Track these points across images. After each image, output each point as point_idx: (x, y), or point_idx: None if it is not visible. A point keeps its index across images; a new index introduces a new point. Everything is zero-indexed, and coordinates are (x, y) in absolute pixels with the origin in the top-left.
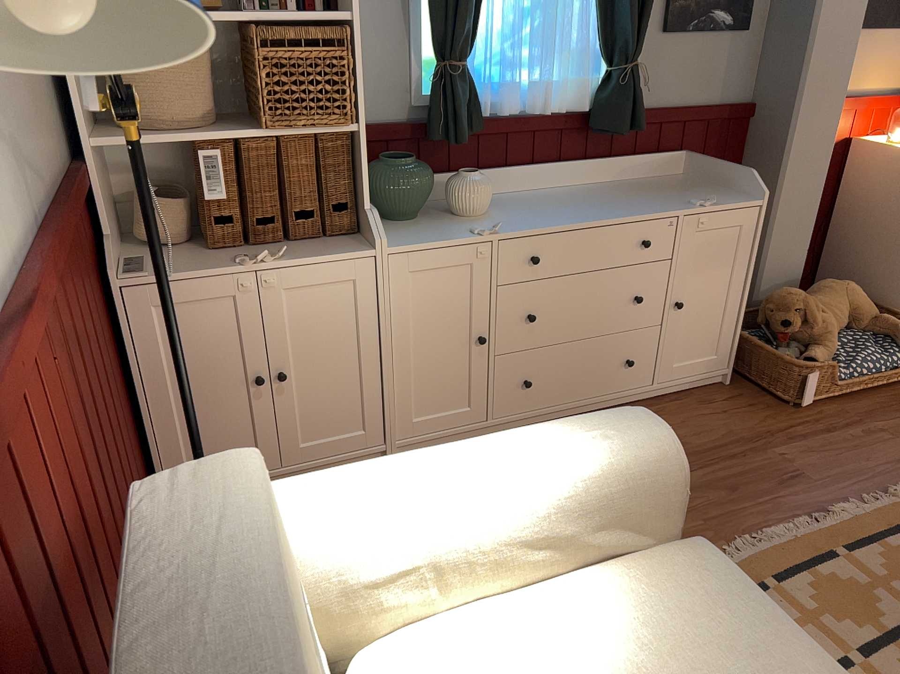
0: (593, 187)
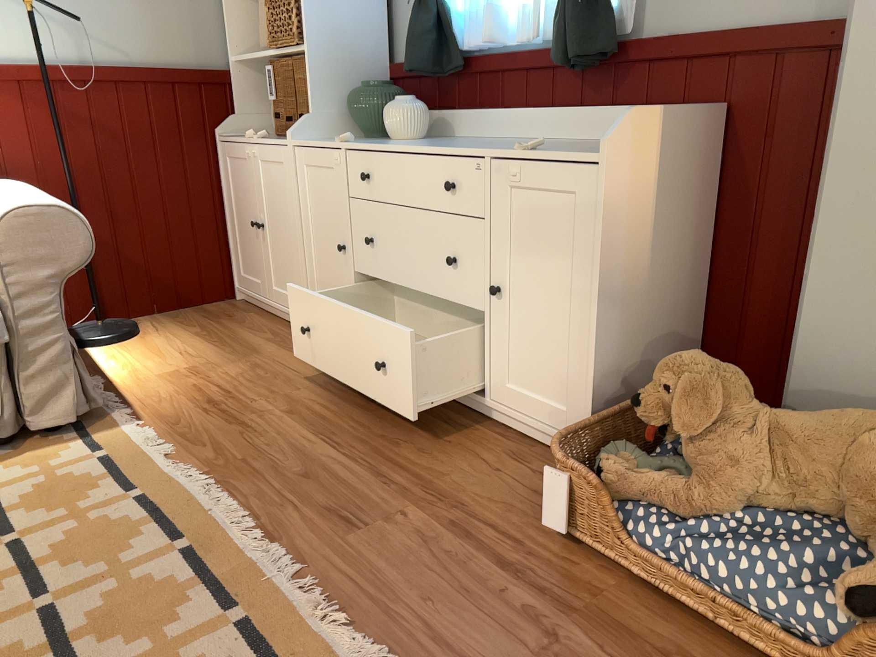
0: (555, 142)
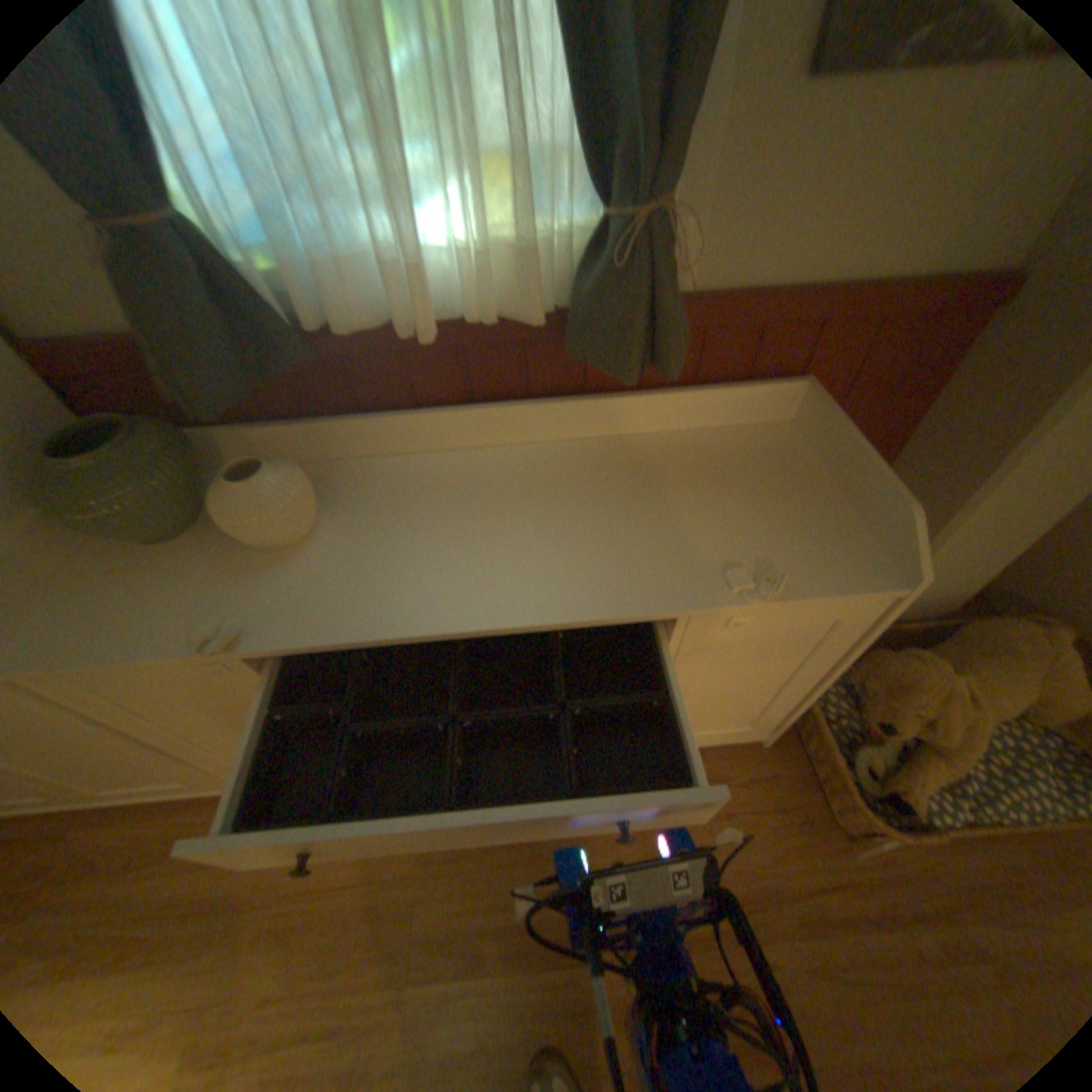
0: (583, 454)
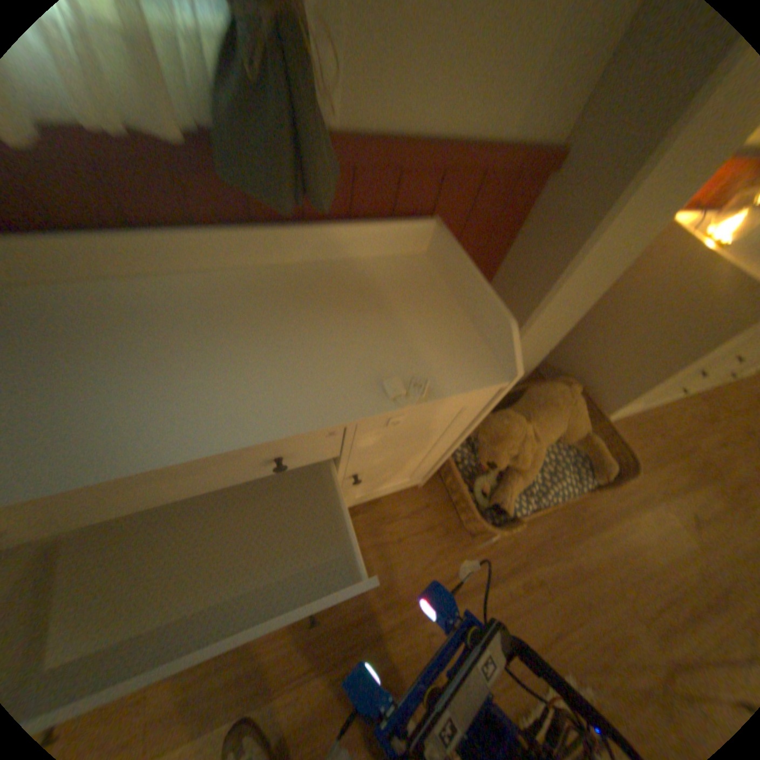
0: (255, 279)
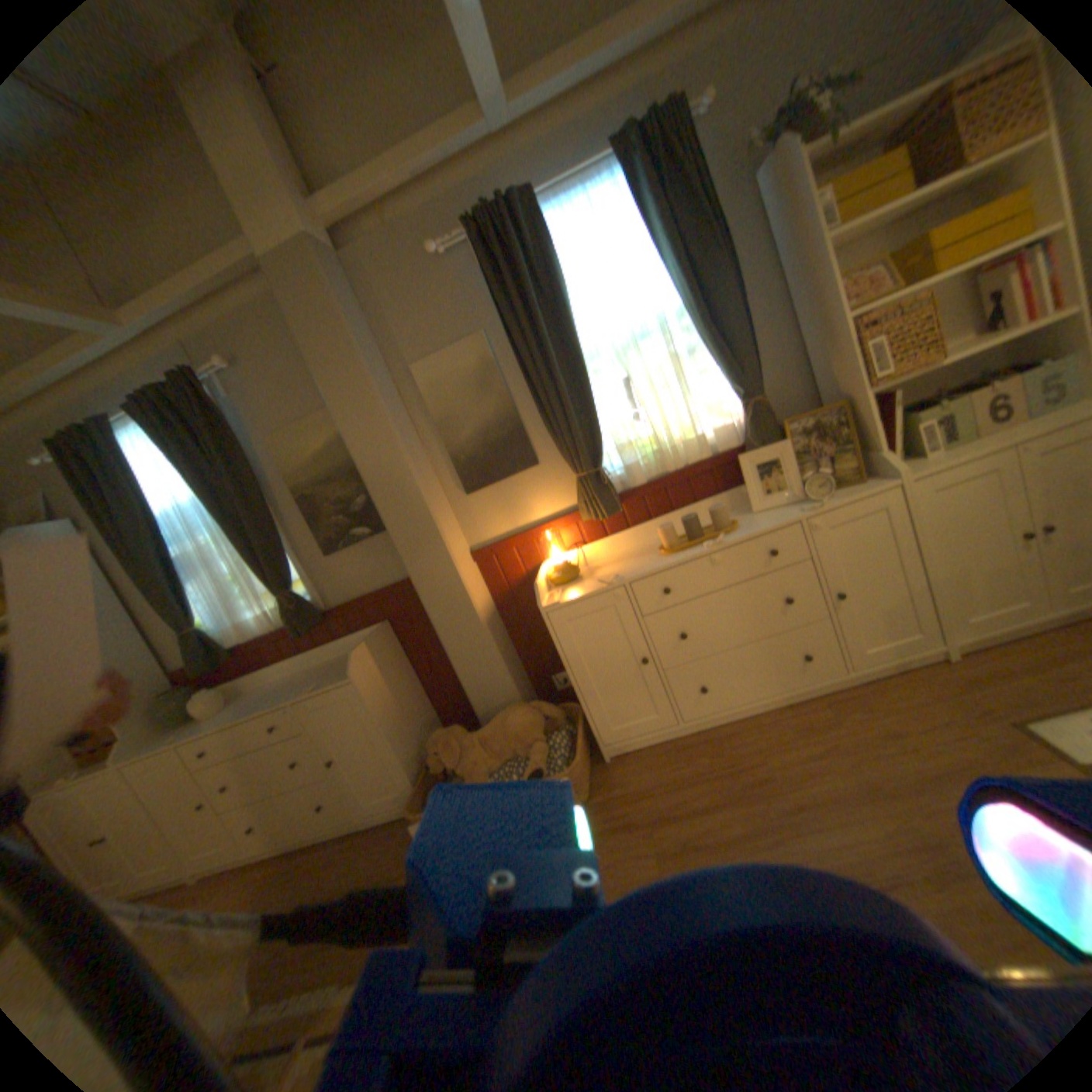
0: (314, 668)
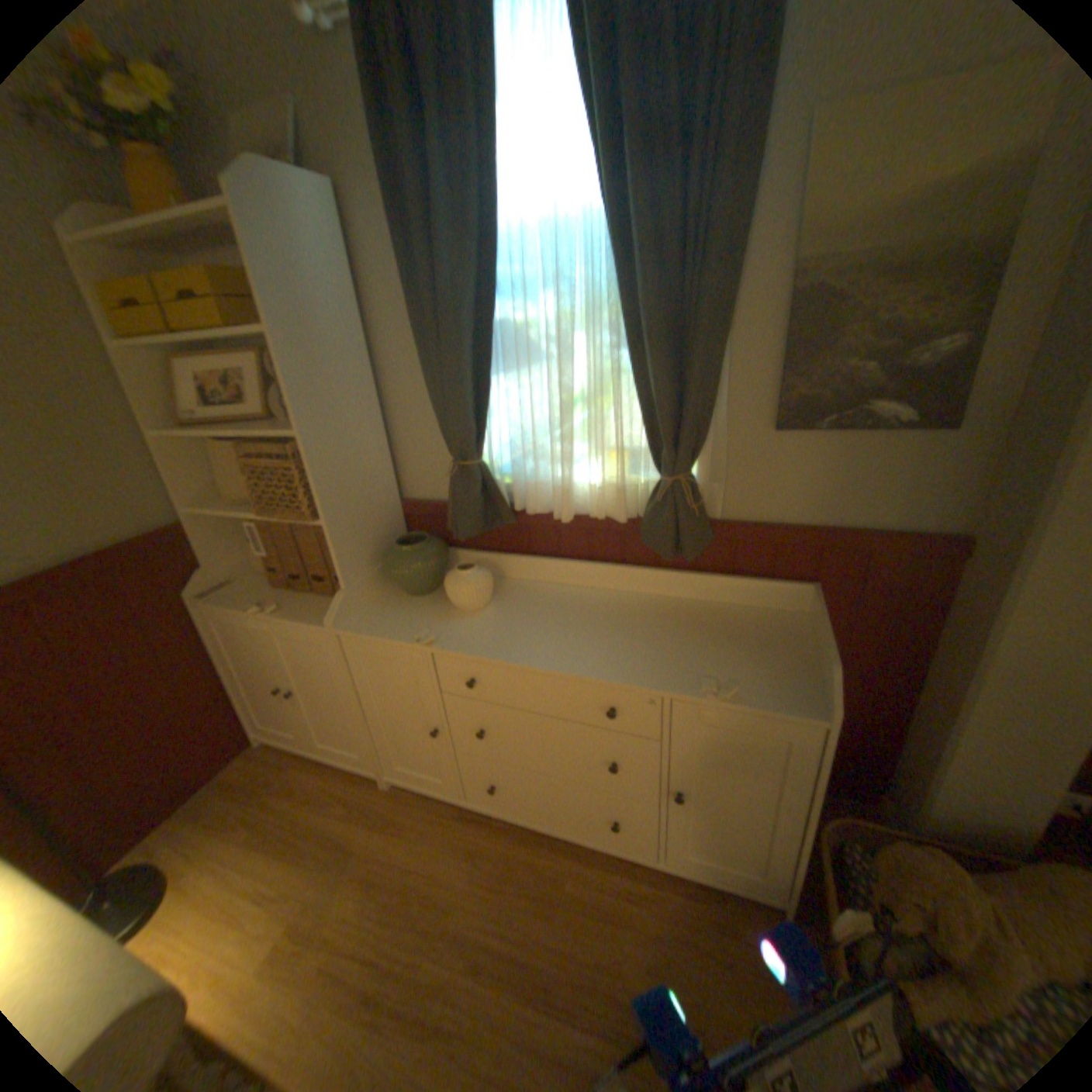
0: (649, 603)
